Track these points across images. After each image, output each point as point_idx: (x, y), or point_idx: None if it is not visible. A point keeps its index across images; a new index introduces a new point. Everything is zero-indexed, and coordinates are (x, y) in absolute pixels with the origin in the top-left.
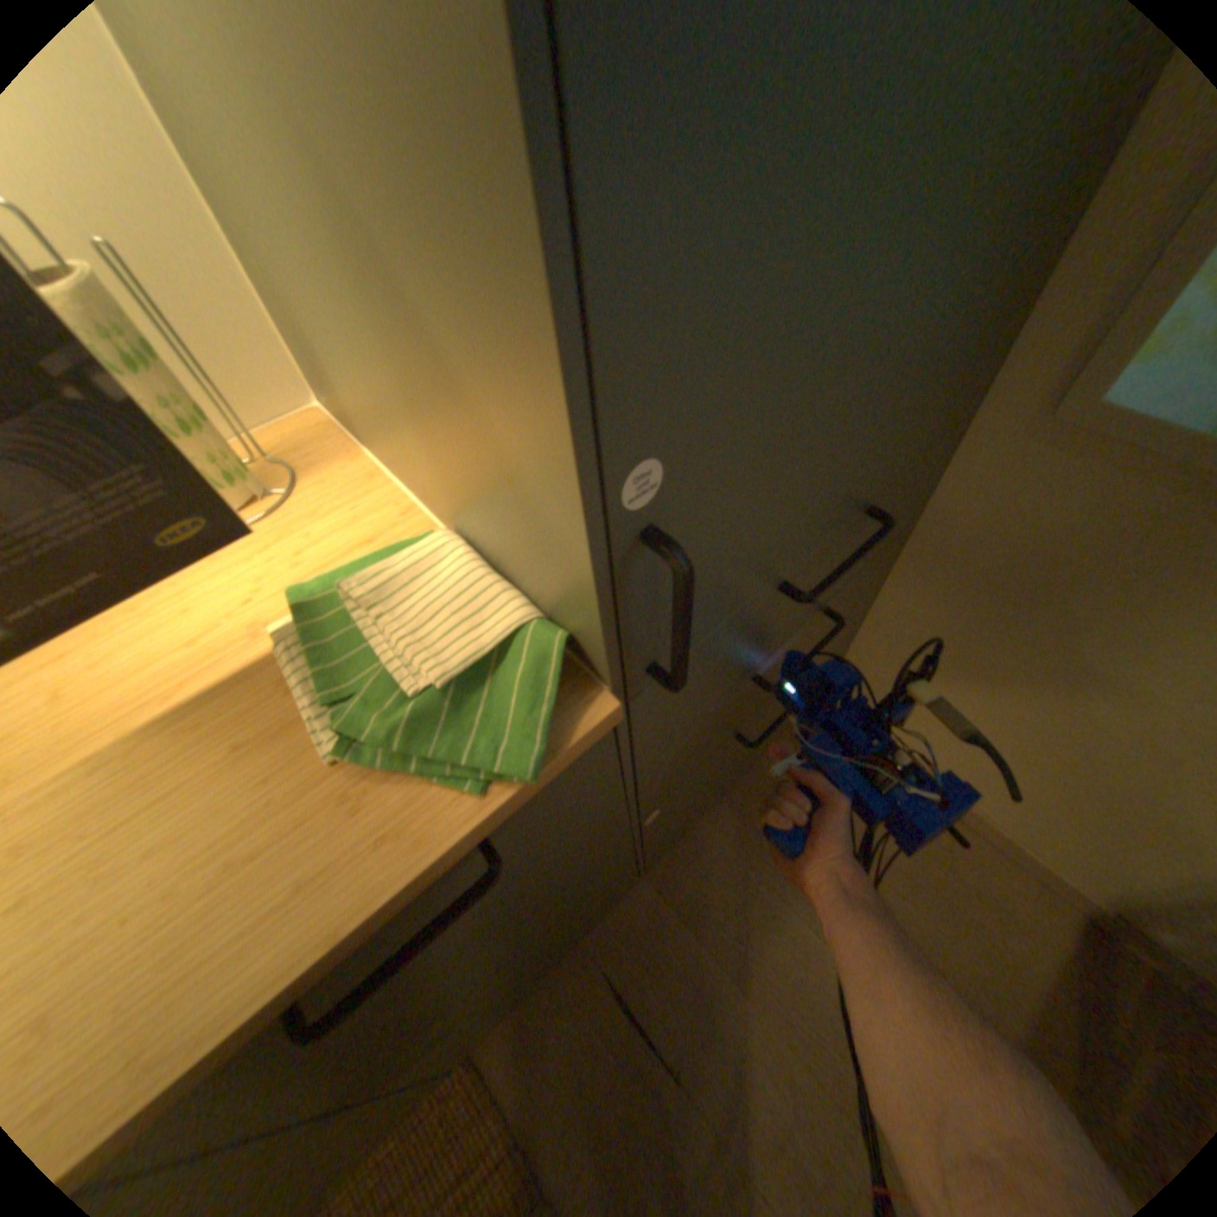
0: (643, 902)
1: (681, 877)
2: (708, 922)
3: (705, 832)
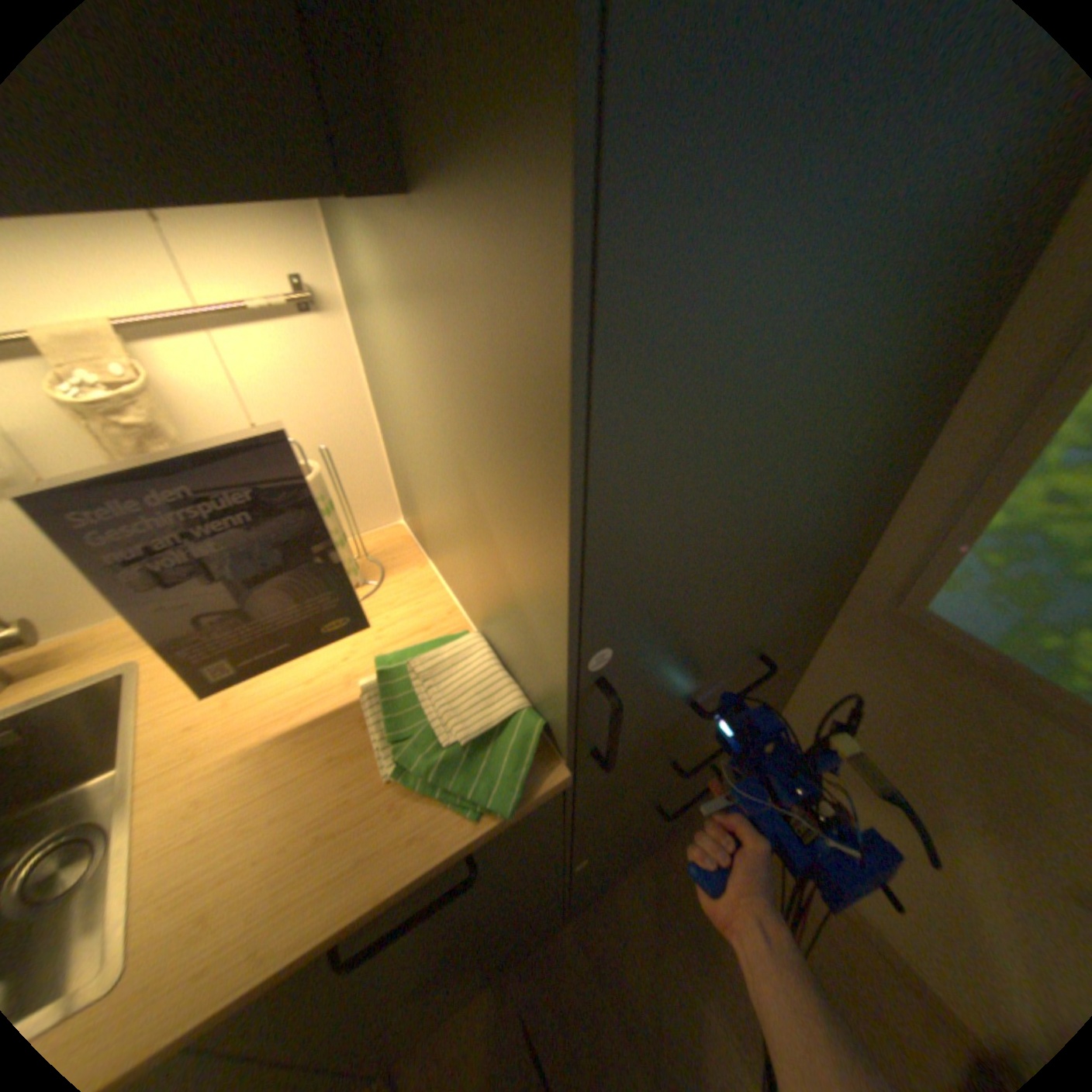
0: (563, 949)
1: (600, 931)
2: (618, 981)
3: (626, 892)
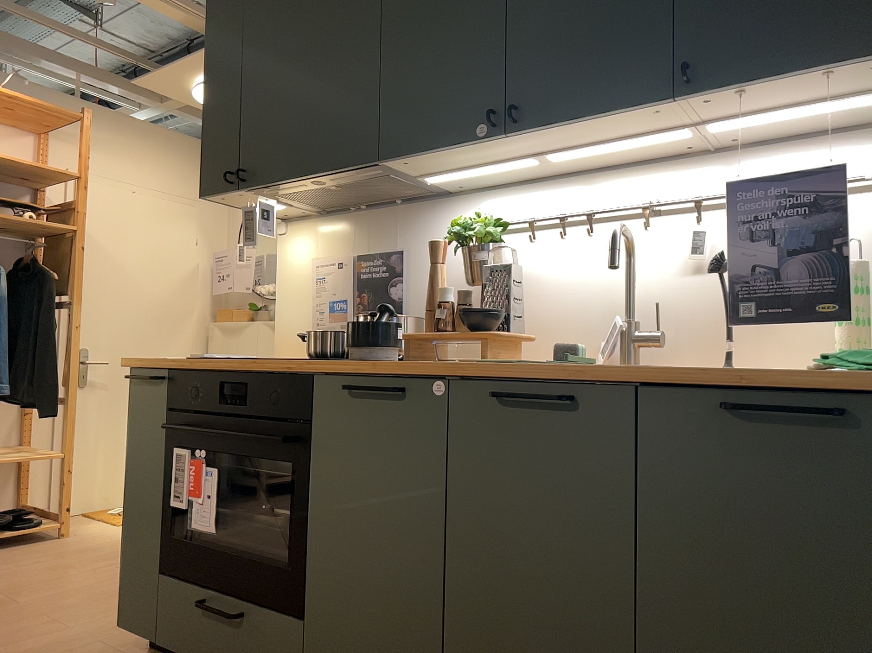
0: None
1: None
2: None
3: None
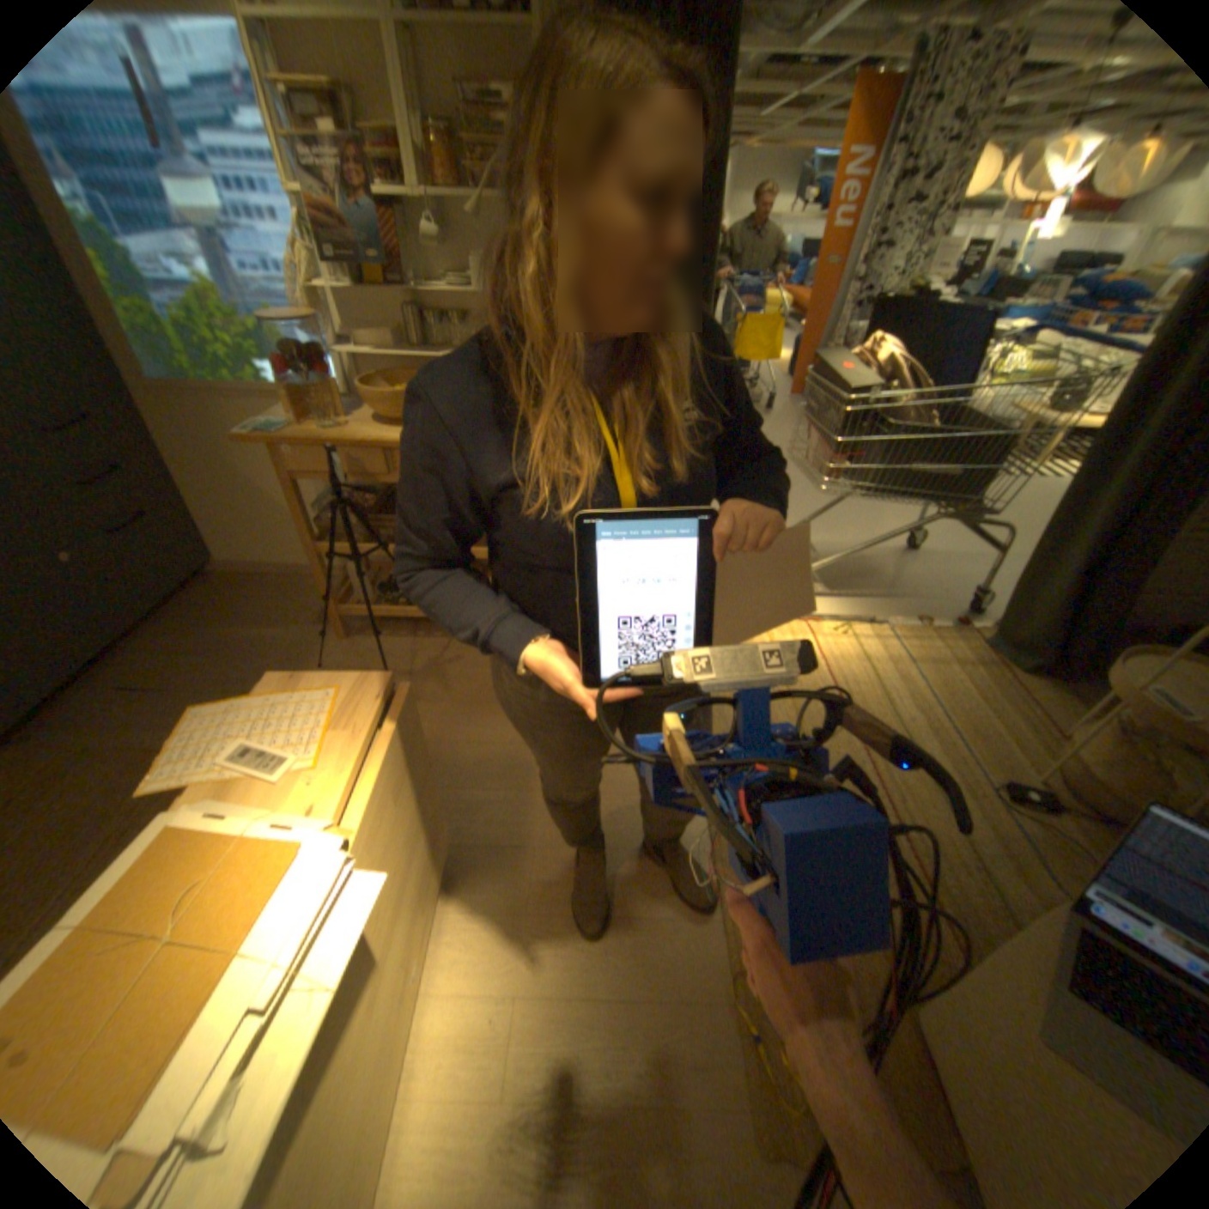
0: (124, 663)
1: (146, 647)
2: (166, 652)
3: (157, 631)
